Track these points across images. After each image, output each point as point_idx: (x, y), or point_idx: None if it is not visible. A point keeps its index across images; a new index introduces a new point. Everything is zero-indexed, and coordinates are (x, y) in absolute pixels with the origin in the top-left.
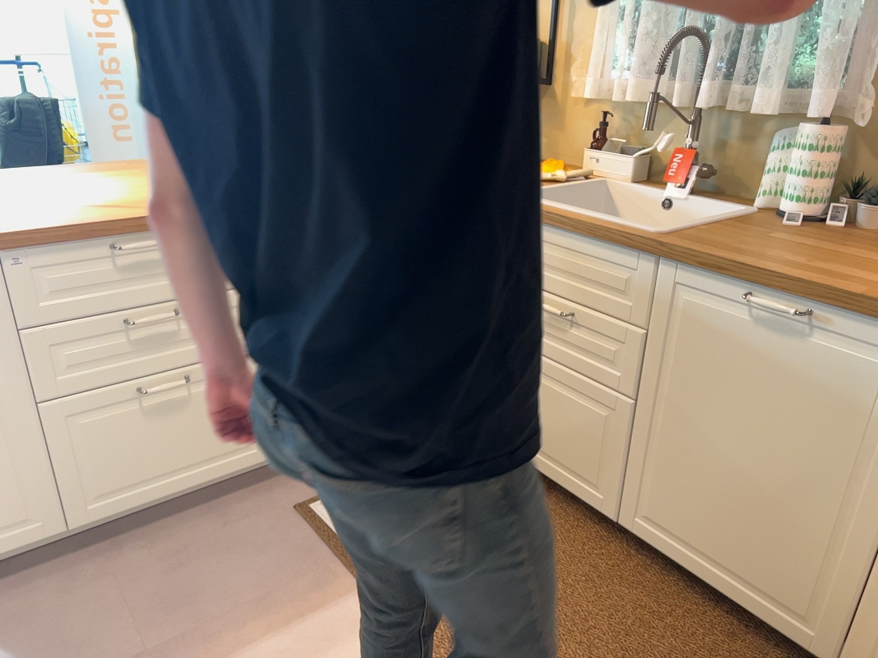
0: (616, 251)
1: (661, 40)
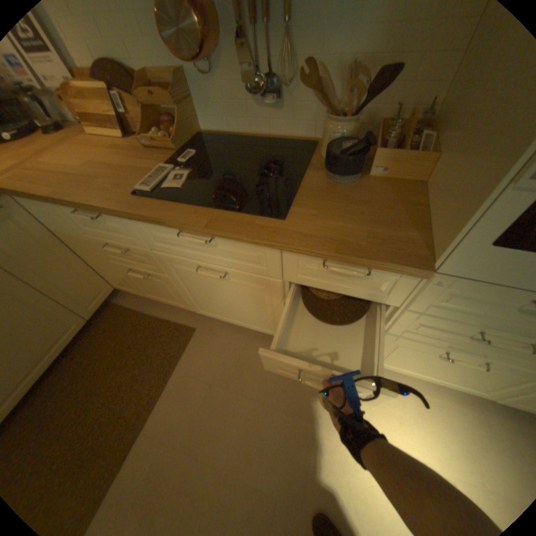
0: None
1: None
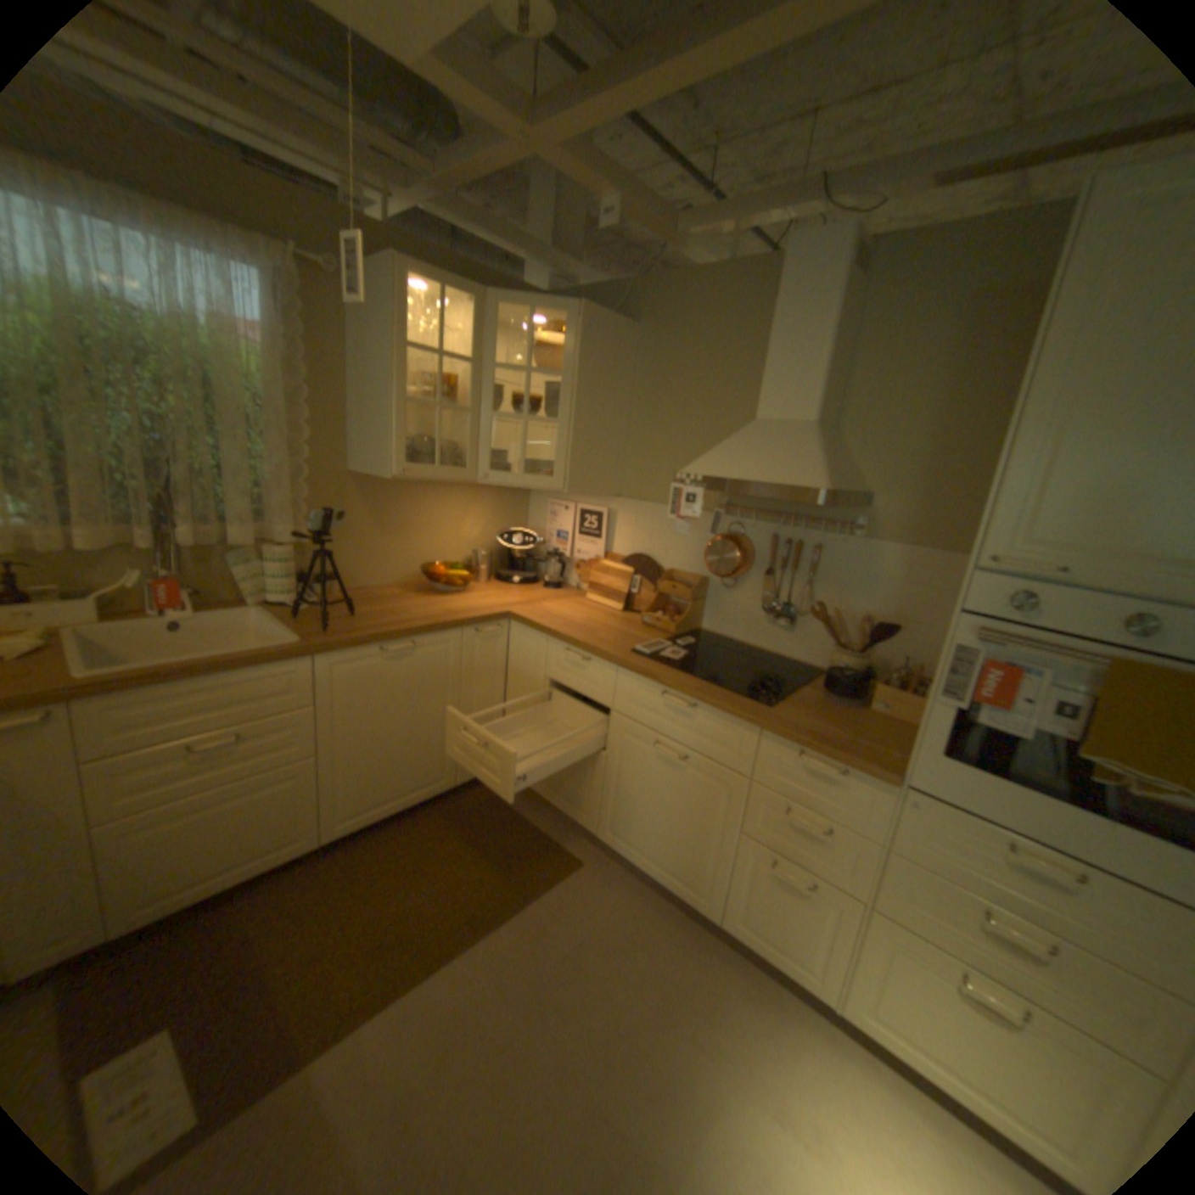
0: (272, 668)
1: (96, 492)
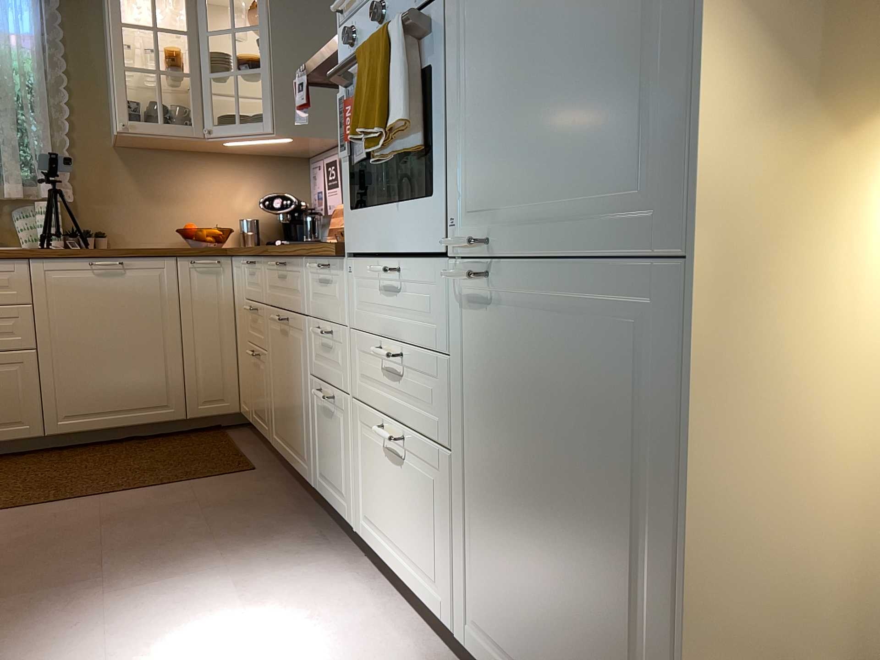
0: None
1: None
